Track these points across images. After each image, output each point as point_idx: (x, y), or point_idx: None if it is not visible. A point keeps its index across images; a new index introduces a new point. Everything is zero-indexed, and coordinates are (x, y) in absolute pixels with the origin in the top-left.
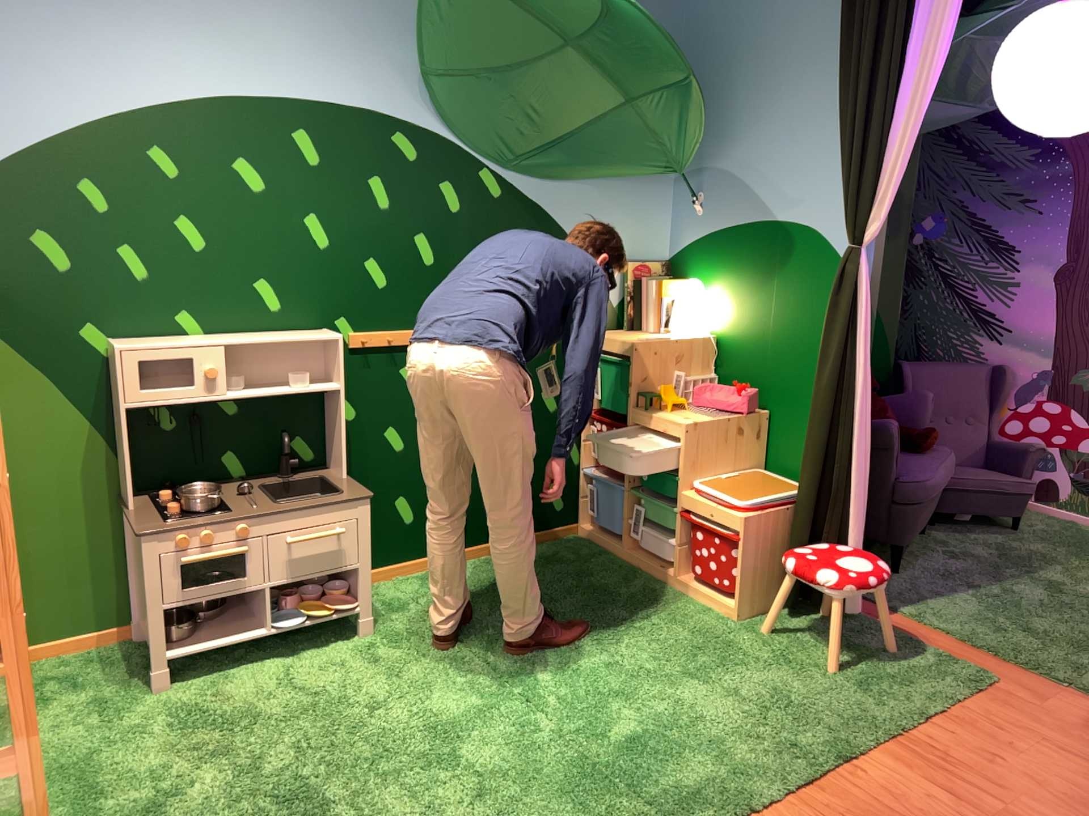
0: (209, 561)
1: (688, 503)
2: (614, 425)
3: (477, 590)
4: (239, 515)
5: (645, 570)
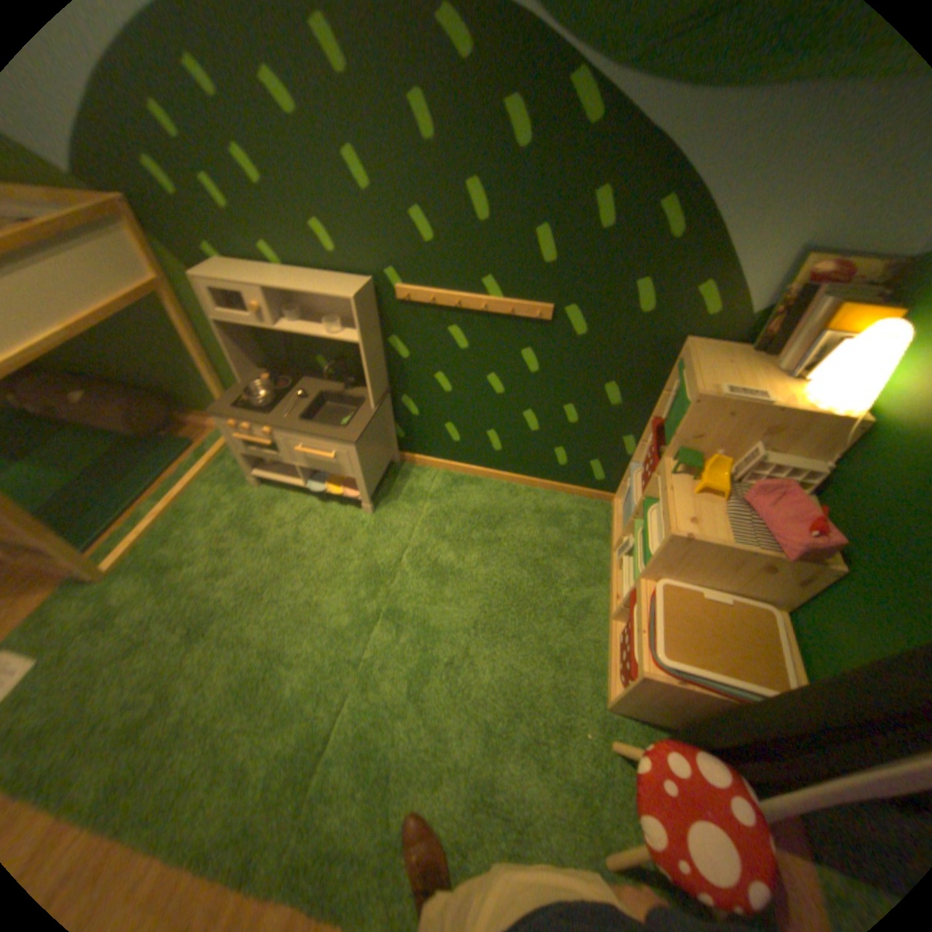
0: (251, 441)
1: (638, 593)
2: (648, 458)
3: (473, 514)
4: (267, 421)
5: (610, 583)
